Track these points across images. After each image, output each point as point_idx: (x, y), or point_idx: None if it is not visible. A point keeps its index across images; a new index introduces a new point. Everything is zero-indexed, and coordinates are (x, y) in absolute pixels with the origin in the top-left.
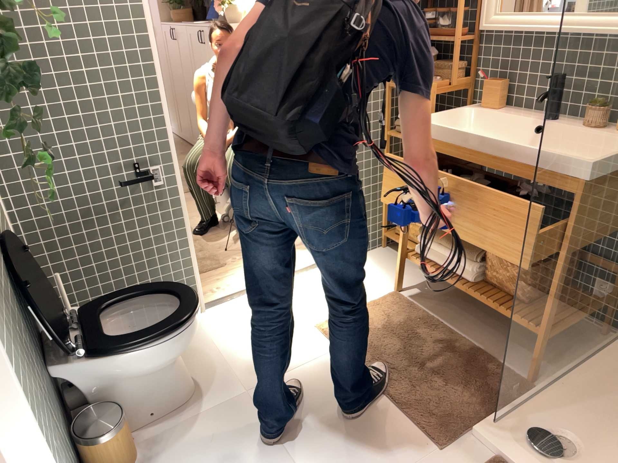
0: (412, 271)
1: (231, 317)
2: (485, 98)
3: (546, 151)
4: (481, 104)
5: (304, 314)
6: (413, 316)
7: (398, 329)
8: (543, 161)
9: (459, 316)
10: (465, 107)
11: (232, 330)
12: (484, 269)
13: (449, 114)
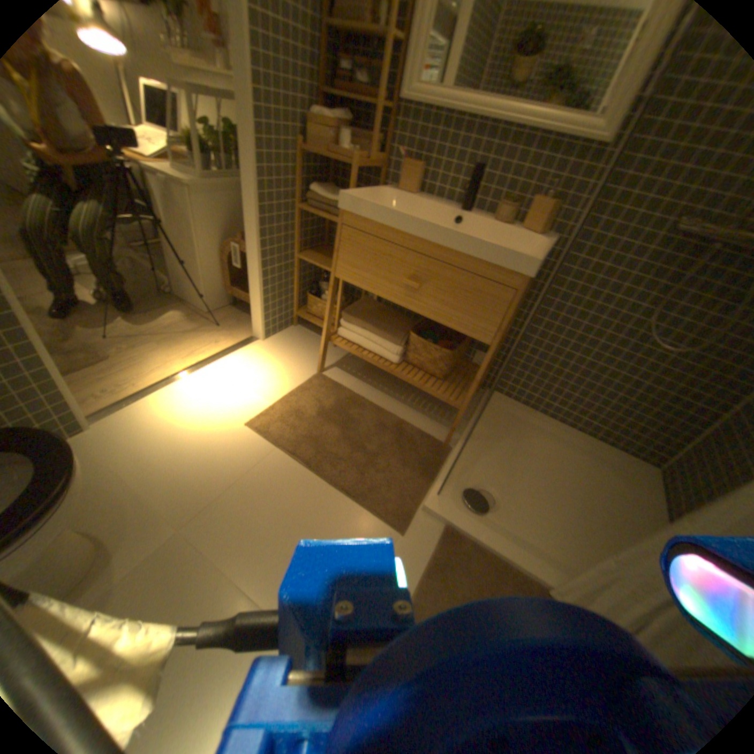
0: (328, 348)
1: (132, 428)
2: (398, 178)
3: (488, 242)
4: (396, 185)
5: (227, 409)
6: (340, 396)
7: (330, 413)
8: (484, 252)
9: (378, 391)
10: (384, 186)
11: (135, 445)
12: (402, 350)
13: (371, 191)
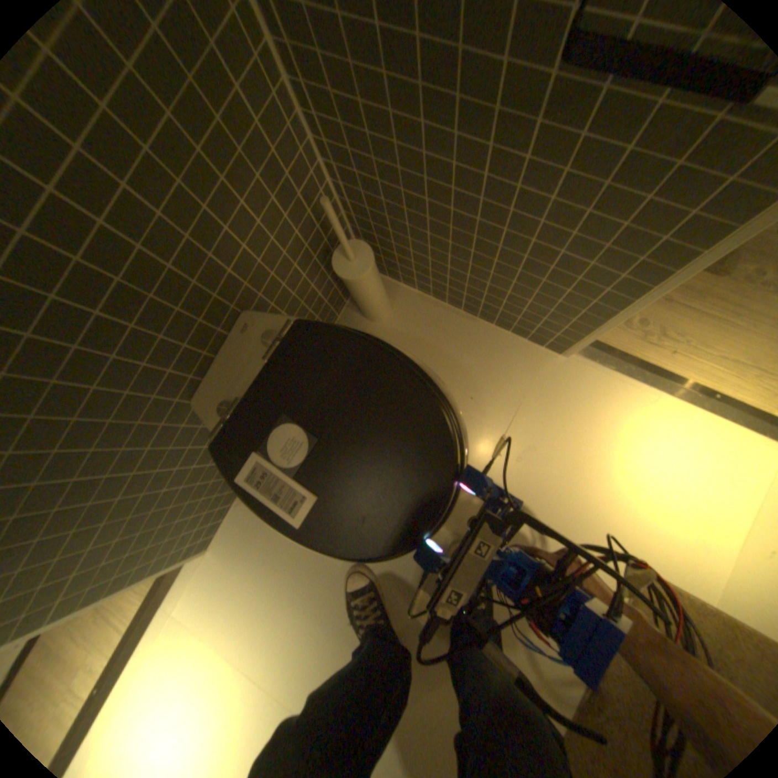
0: None
1: (582, 410)
2: None
3: None
4: None
5: (671, 532)
6: None
7: None
8: None
9: None
10: None
11: (553, 433)
12: None
13: None
